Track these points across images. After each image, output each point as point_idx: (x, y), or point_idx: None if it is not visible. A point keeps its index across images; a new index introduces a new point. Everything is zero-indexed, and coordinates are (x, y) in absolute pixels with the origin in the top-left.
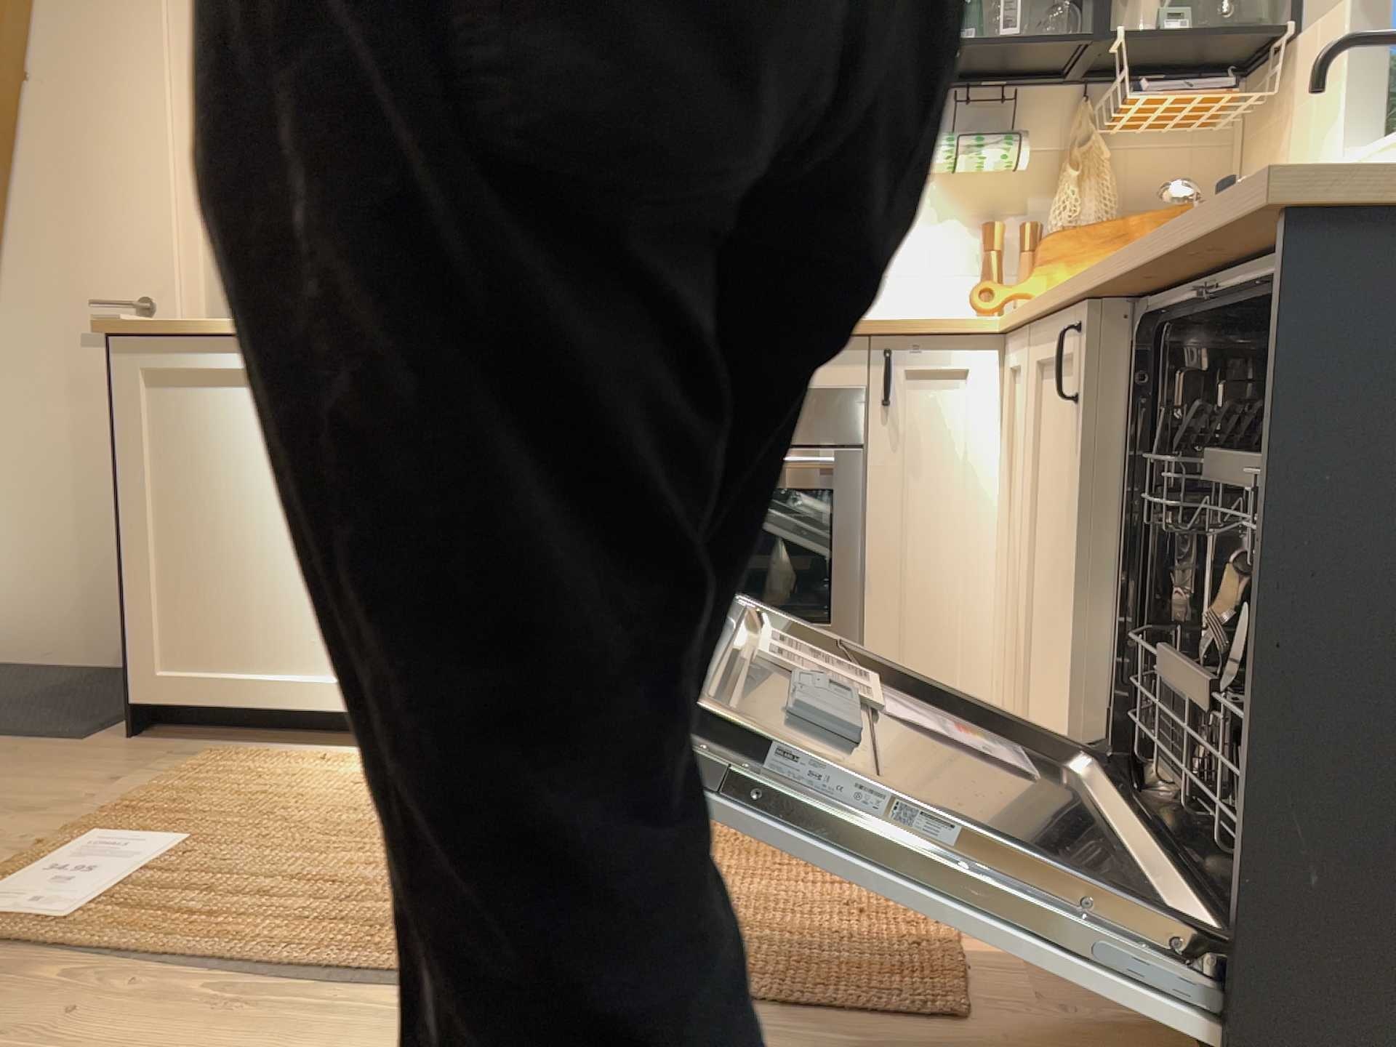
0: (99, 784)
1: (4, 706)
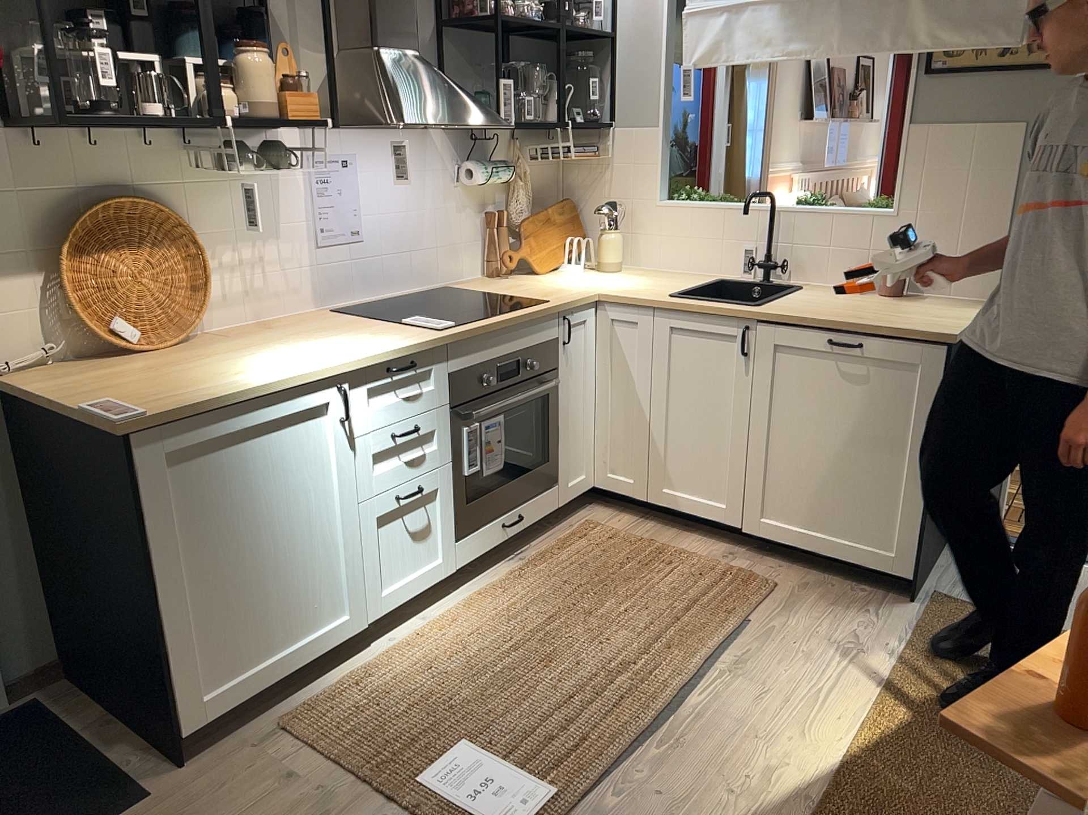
0: (289, 785)
1: None
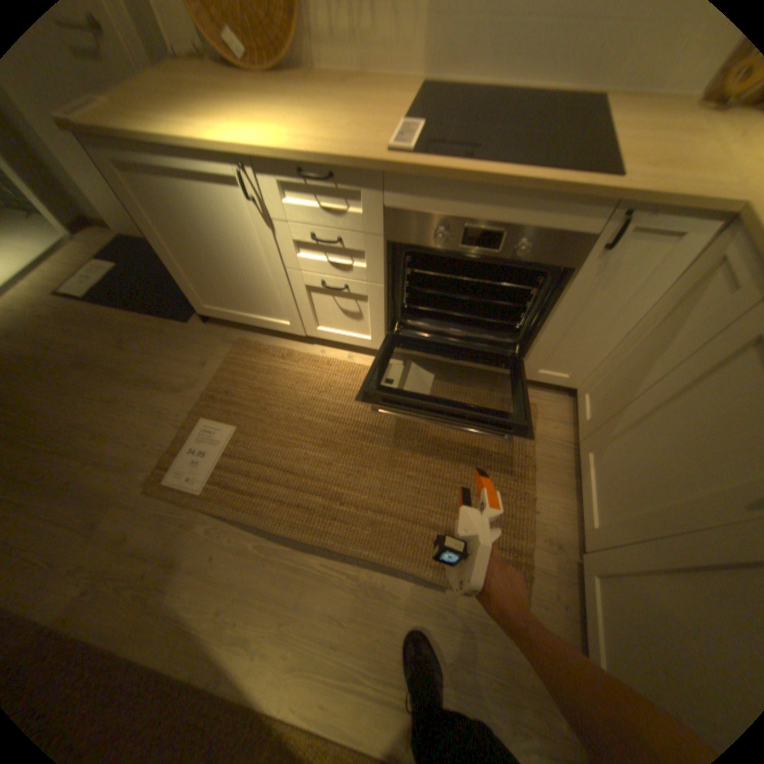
0: (198, 367)
1: (152, 287)
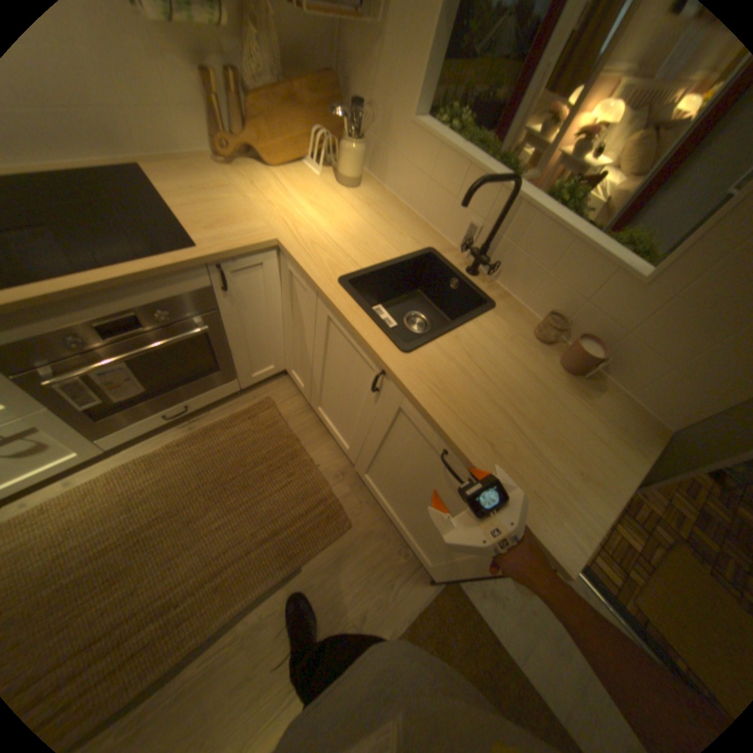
0: None
1: None
